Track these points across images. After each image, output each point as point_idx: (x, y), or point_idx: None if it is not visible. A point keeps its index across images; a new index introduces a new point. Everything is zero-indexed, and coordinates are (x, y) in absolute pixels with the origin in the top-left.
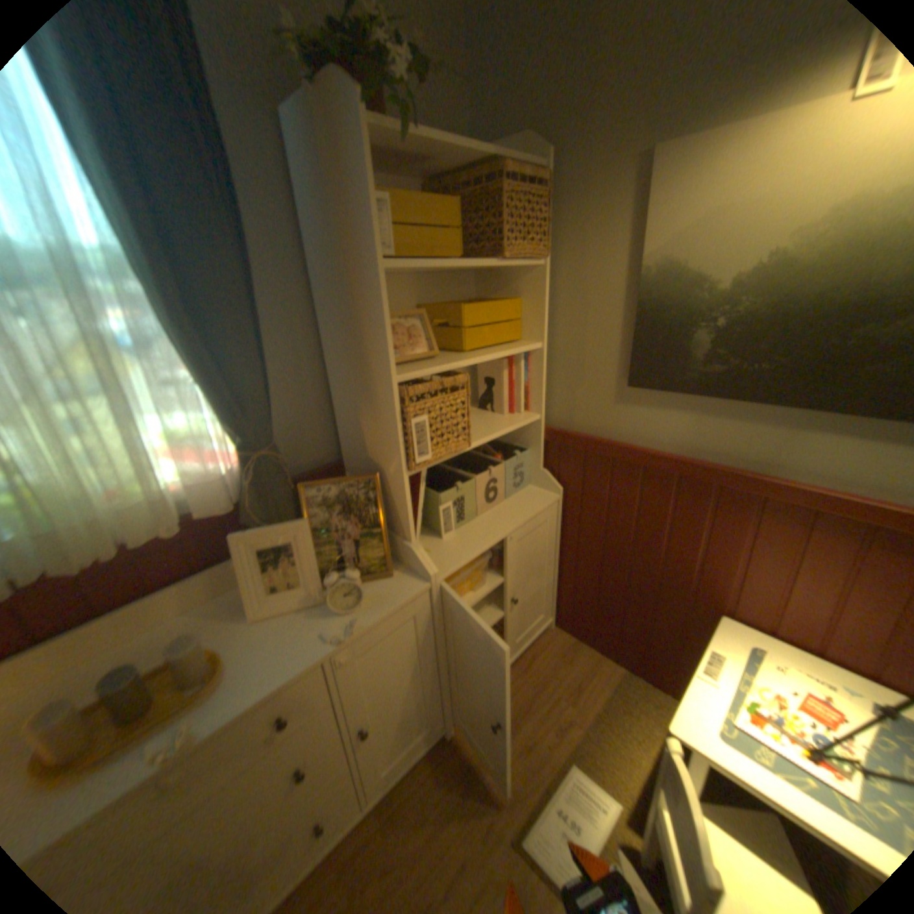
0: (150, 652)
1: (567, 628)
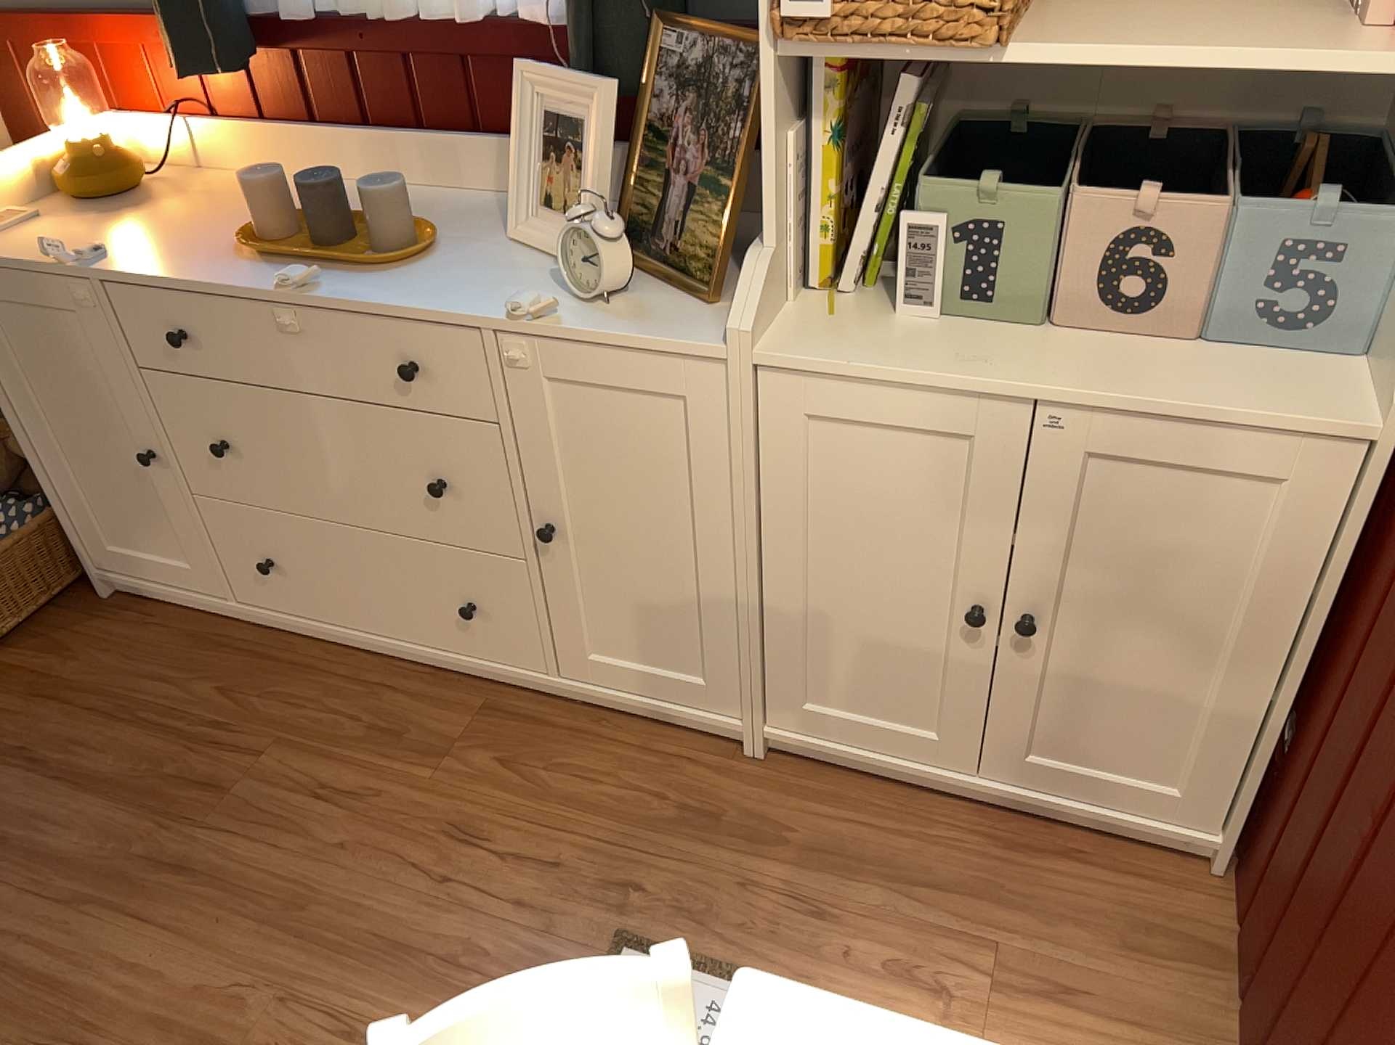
0: (433, 211)
1: (1235, 890)
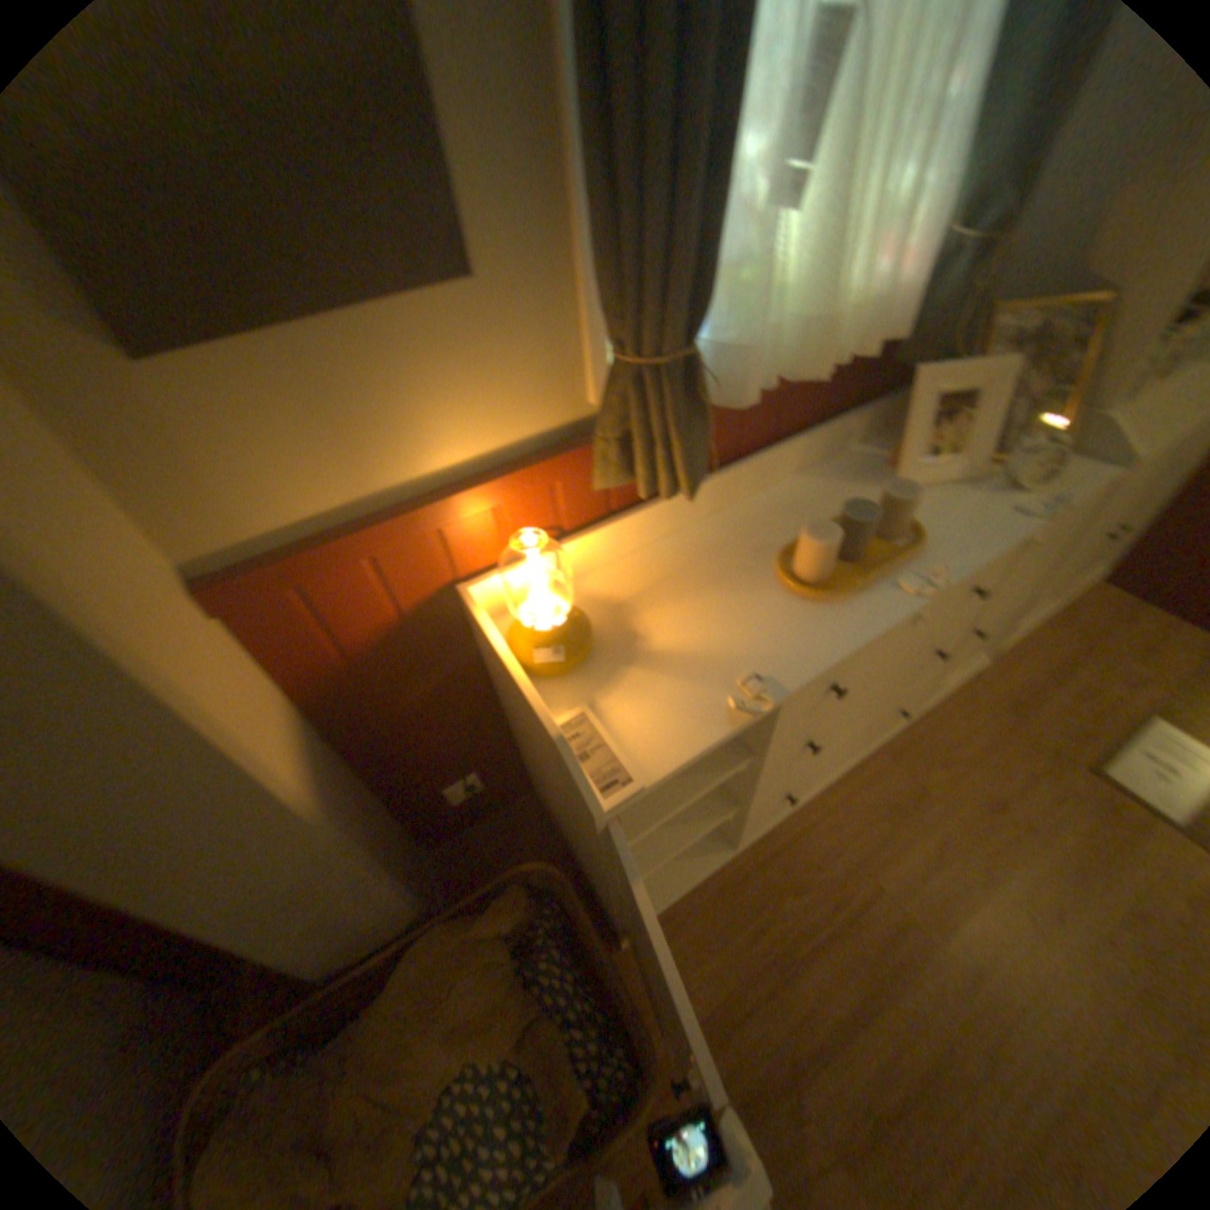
0: (797, 501)
1: (1124, 581)
